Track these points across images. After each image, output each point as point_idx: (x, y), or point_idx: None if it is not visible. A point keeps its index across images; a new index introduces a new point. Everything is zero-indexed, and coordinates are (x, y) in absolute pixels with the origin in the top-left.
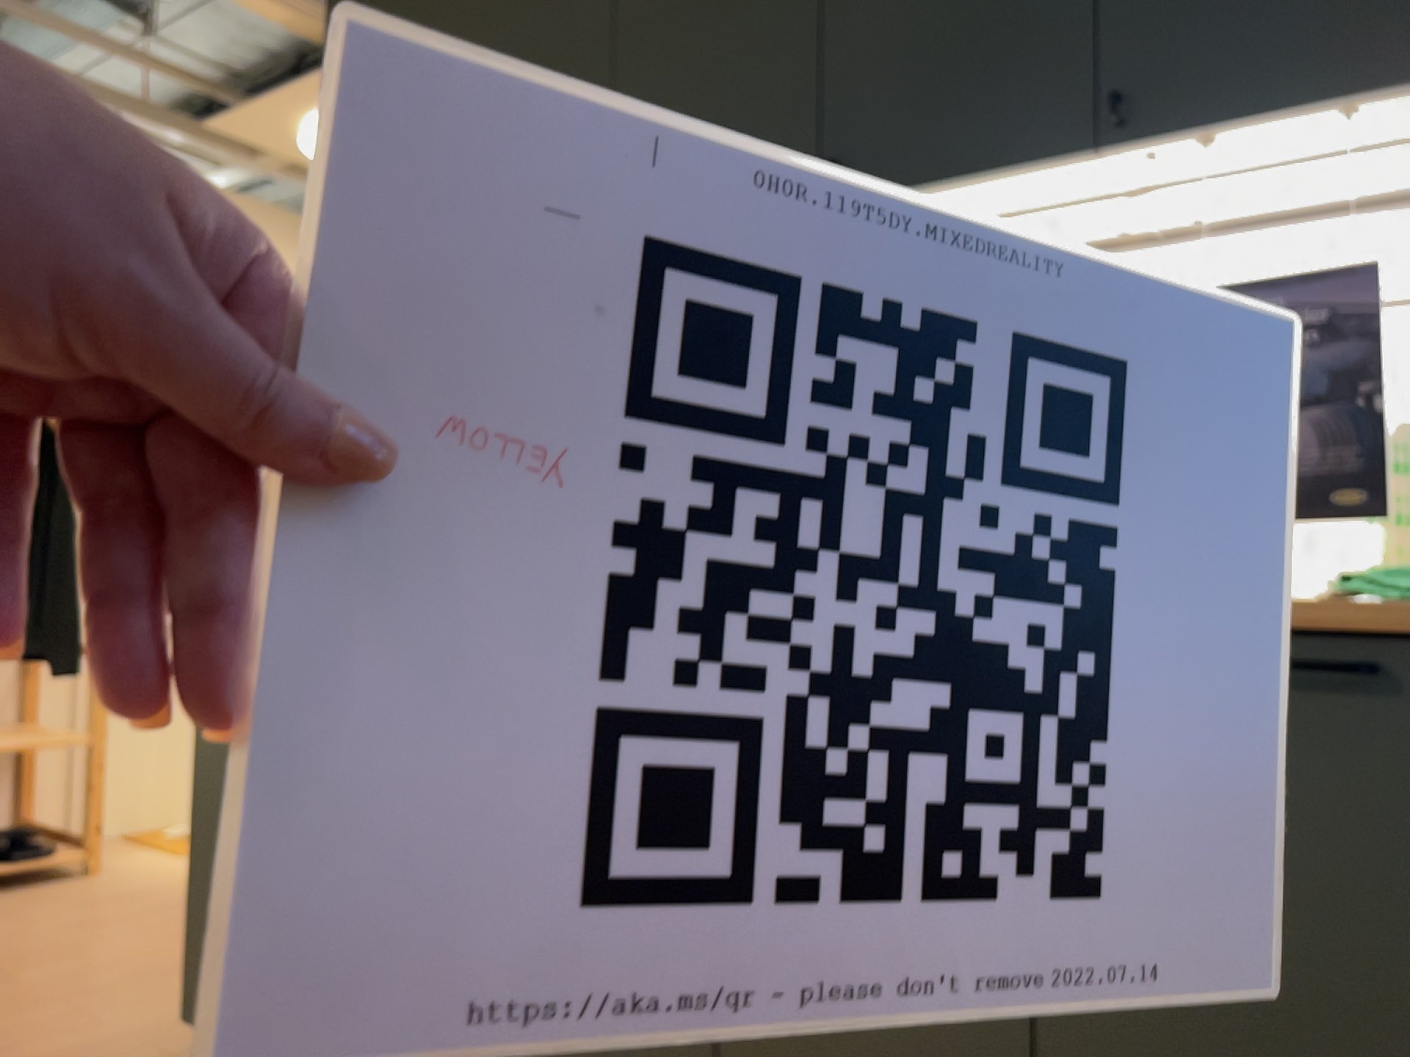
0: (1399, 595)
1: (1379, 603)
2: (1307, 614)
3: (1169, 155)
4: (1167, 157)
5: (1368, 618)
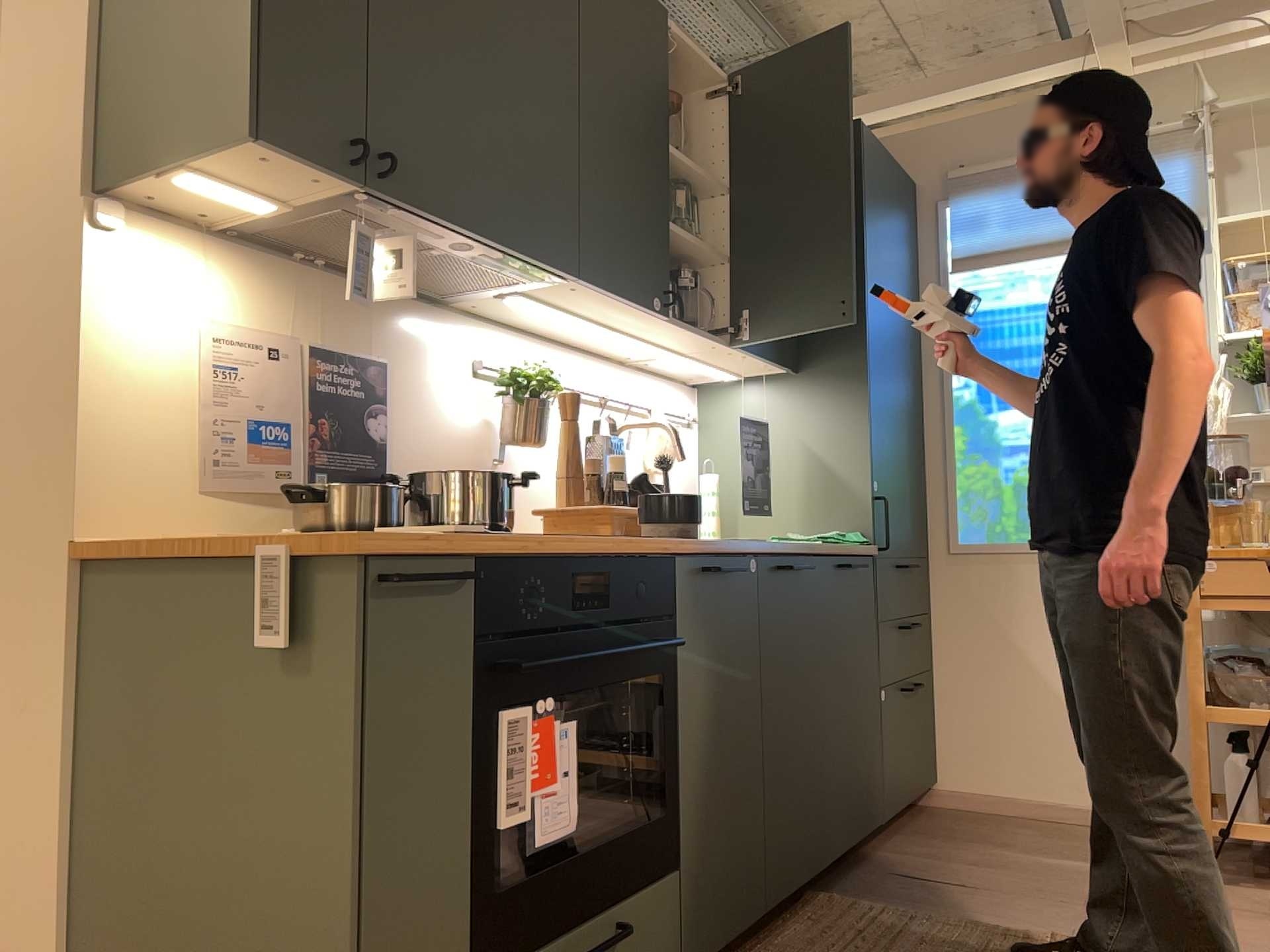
0: (850, 542)
1: (839, 545)
2: (847, 549)
3: (730, 353)
4: (730, 353)
5: (854, 550)
